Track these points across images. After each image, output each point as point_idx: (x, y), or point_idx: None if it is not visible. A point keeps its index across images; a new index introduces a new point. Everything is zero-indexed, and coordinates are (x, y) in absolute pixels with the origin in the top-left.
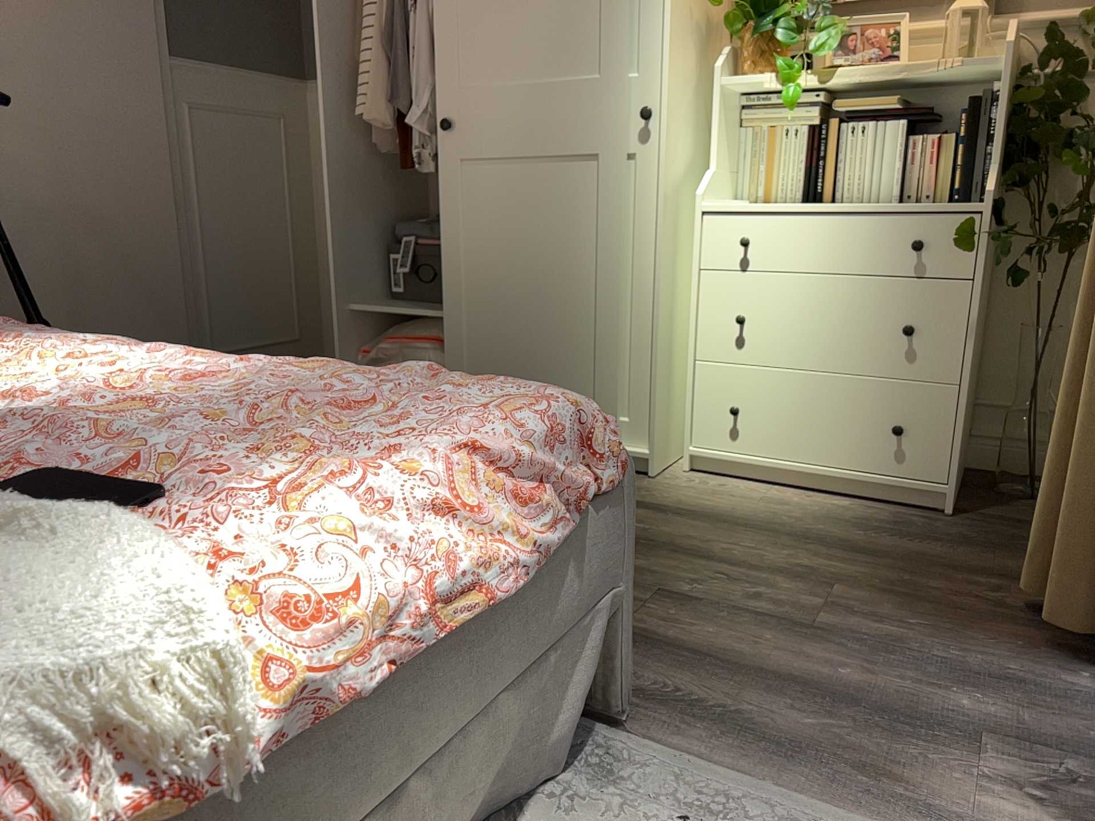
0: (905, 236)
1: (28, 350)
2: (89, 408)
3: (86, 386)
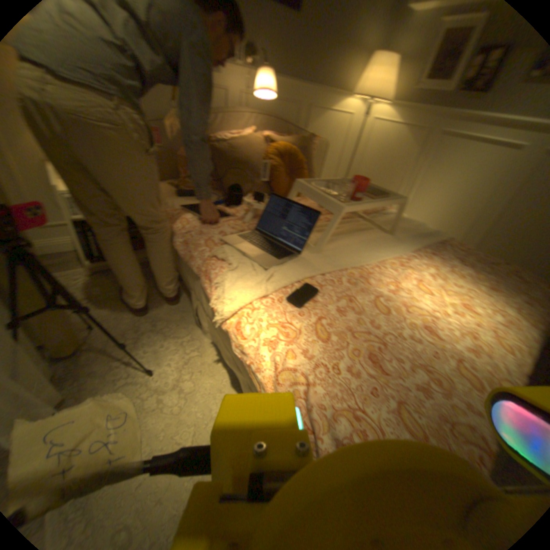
0: None
1: (484, 298)
2: (391, 304)
3: (437, 309)
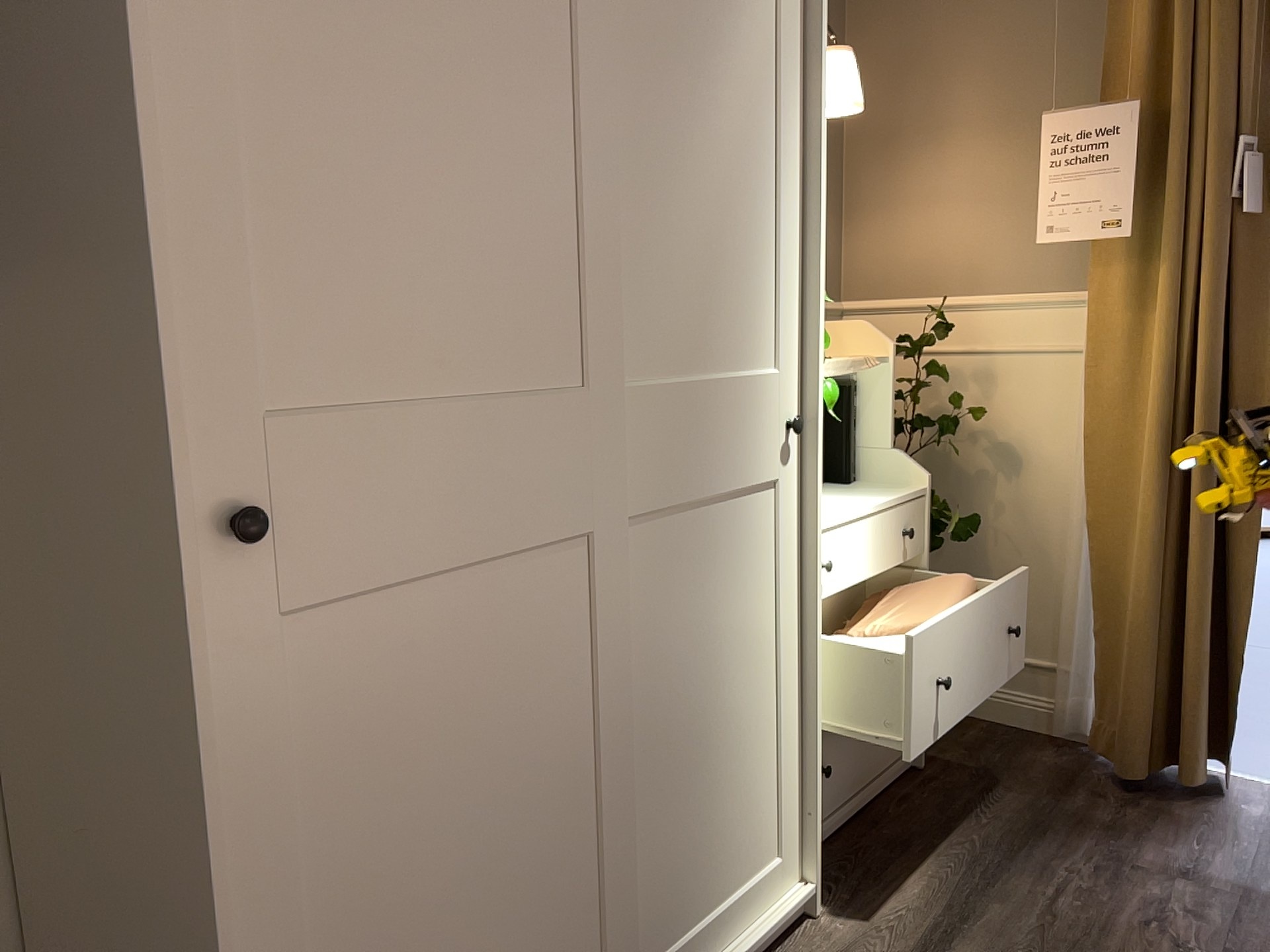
0: (901, 526)
1: None
2: None
3: None
